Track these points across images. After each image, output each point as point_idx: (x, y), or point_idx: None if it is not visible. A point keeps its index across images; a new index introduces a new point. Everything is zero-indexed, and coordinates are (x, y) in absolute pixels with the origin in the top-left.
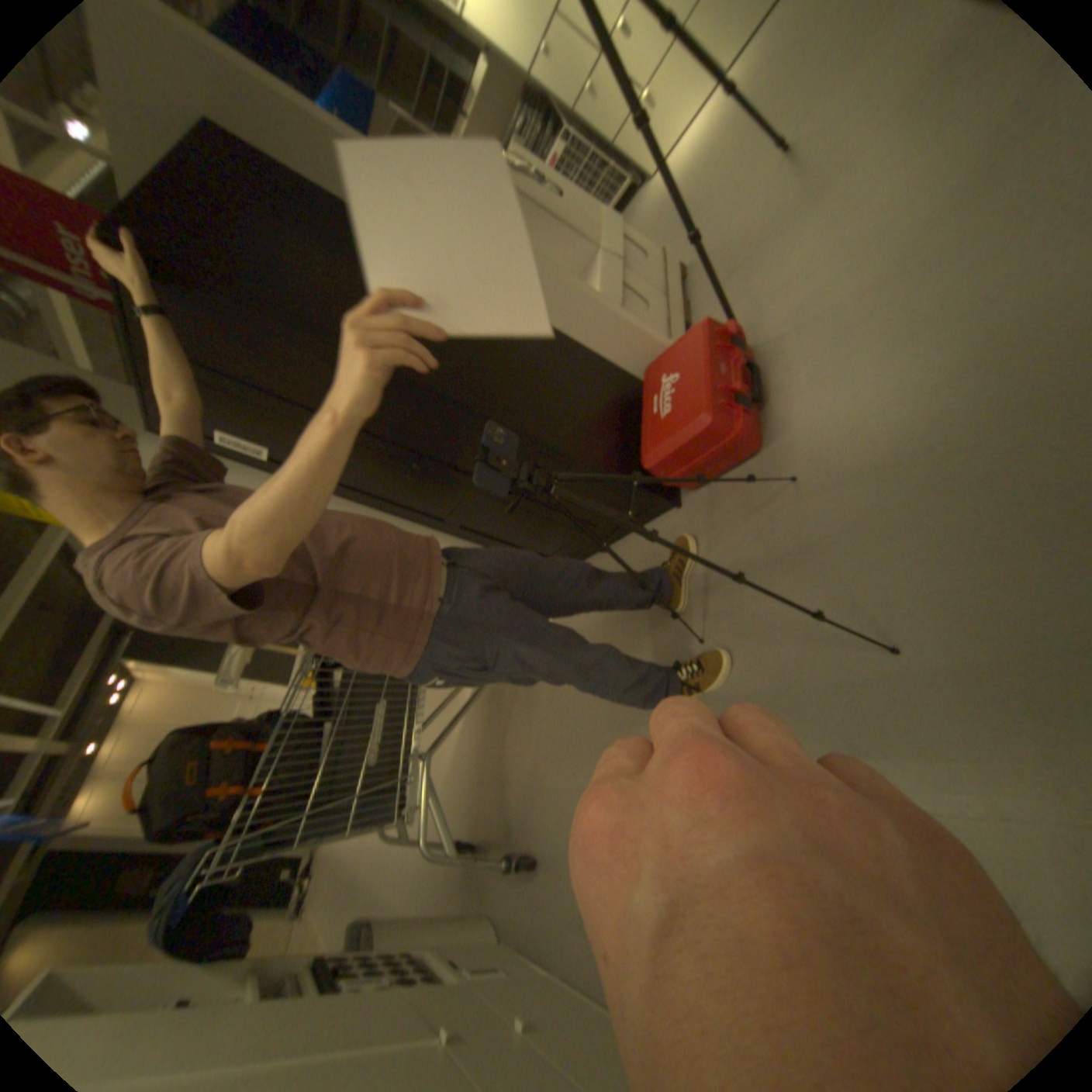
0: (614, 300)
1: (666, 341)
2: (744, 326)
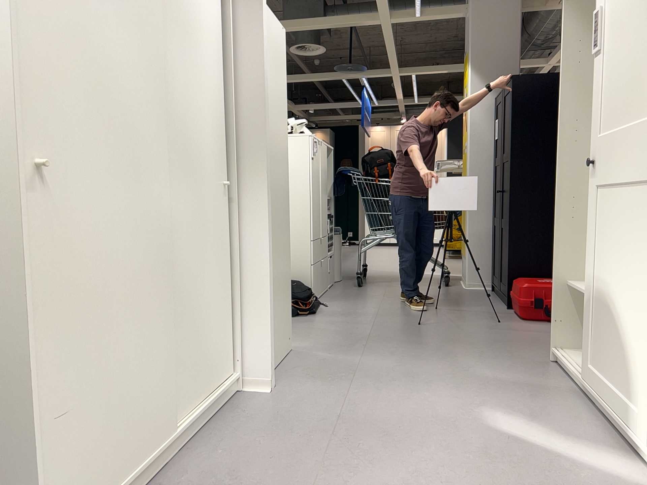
0: None
1: None
2: None
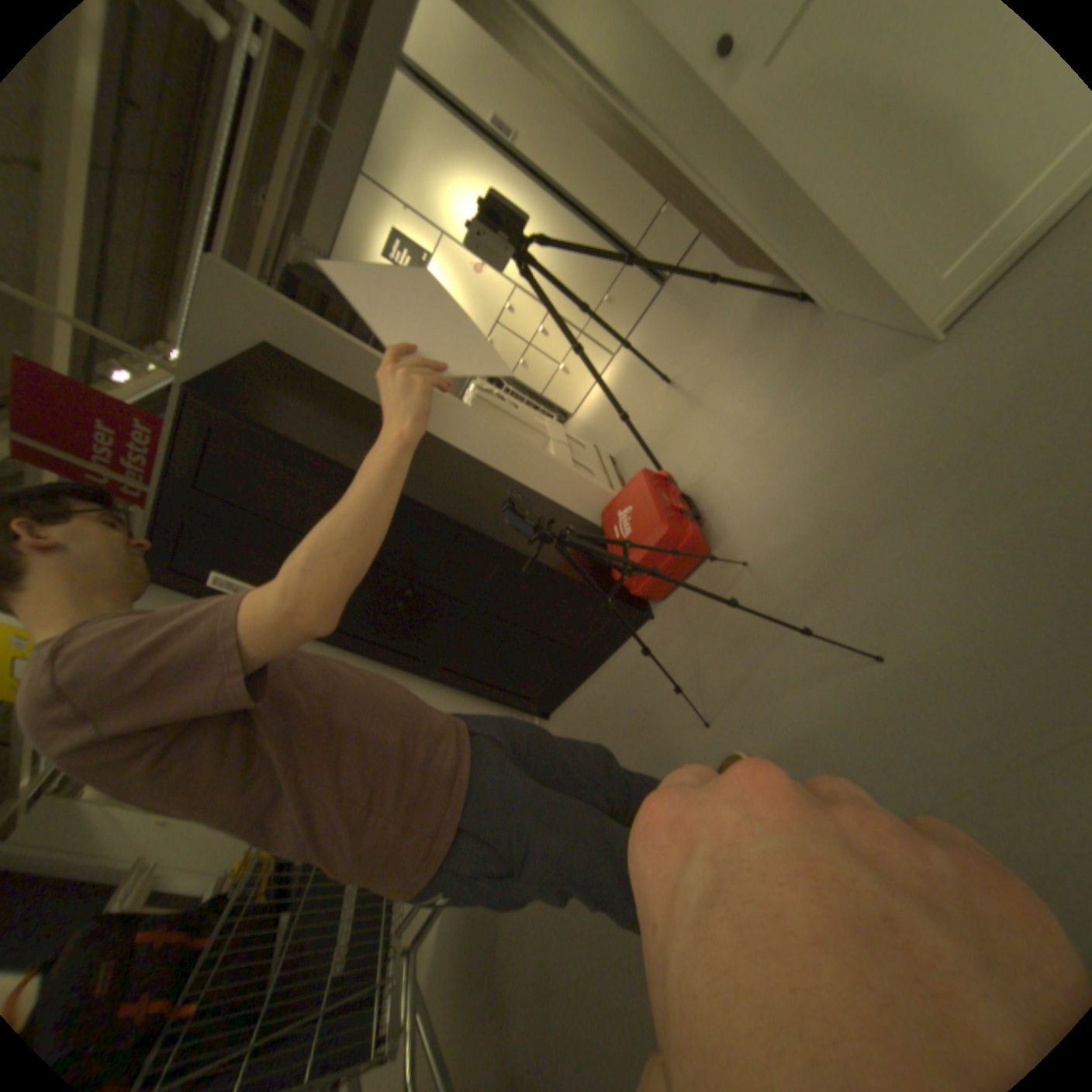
0: (570, 464)
1: (614, 493)
2: (673, 475)
